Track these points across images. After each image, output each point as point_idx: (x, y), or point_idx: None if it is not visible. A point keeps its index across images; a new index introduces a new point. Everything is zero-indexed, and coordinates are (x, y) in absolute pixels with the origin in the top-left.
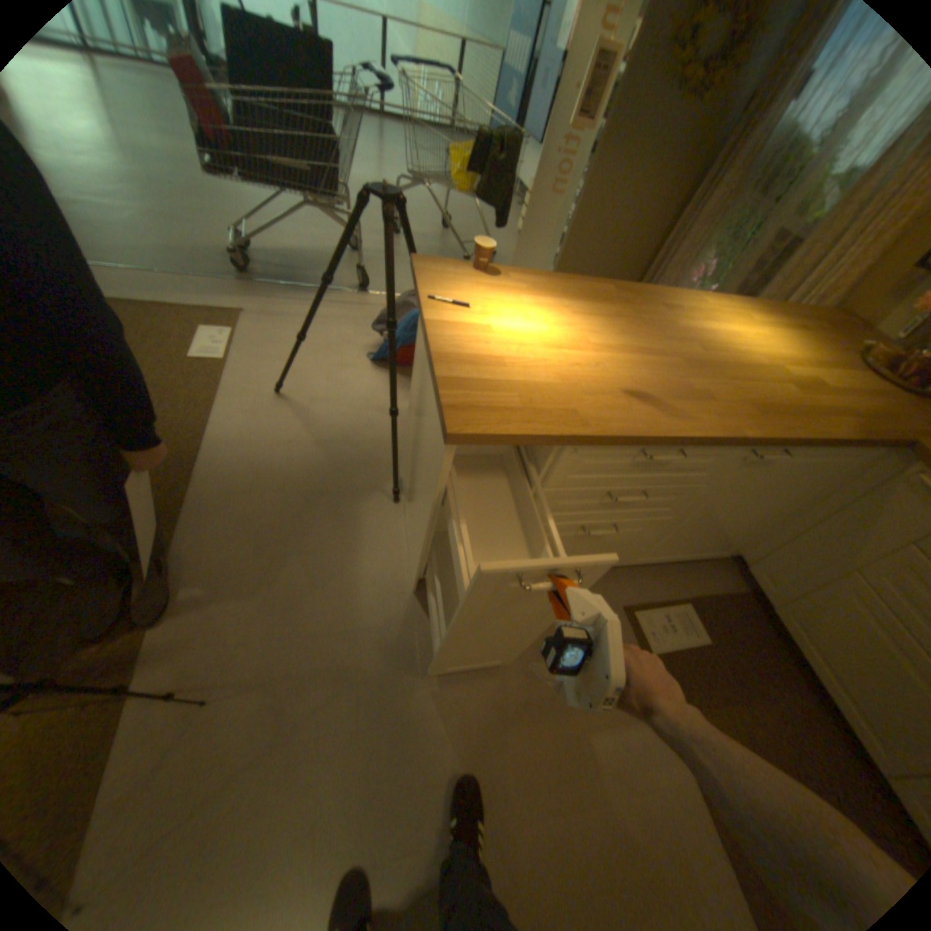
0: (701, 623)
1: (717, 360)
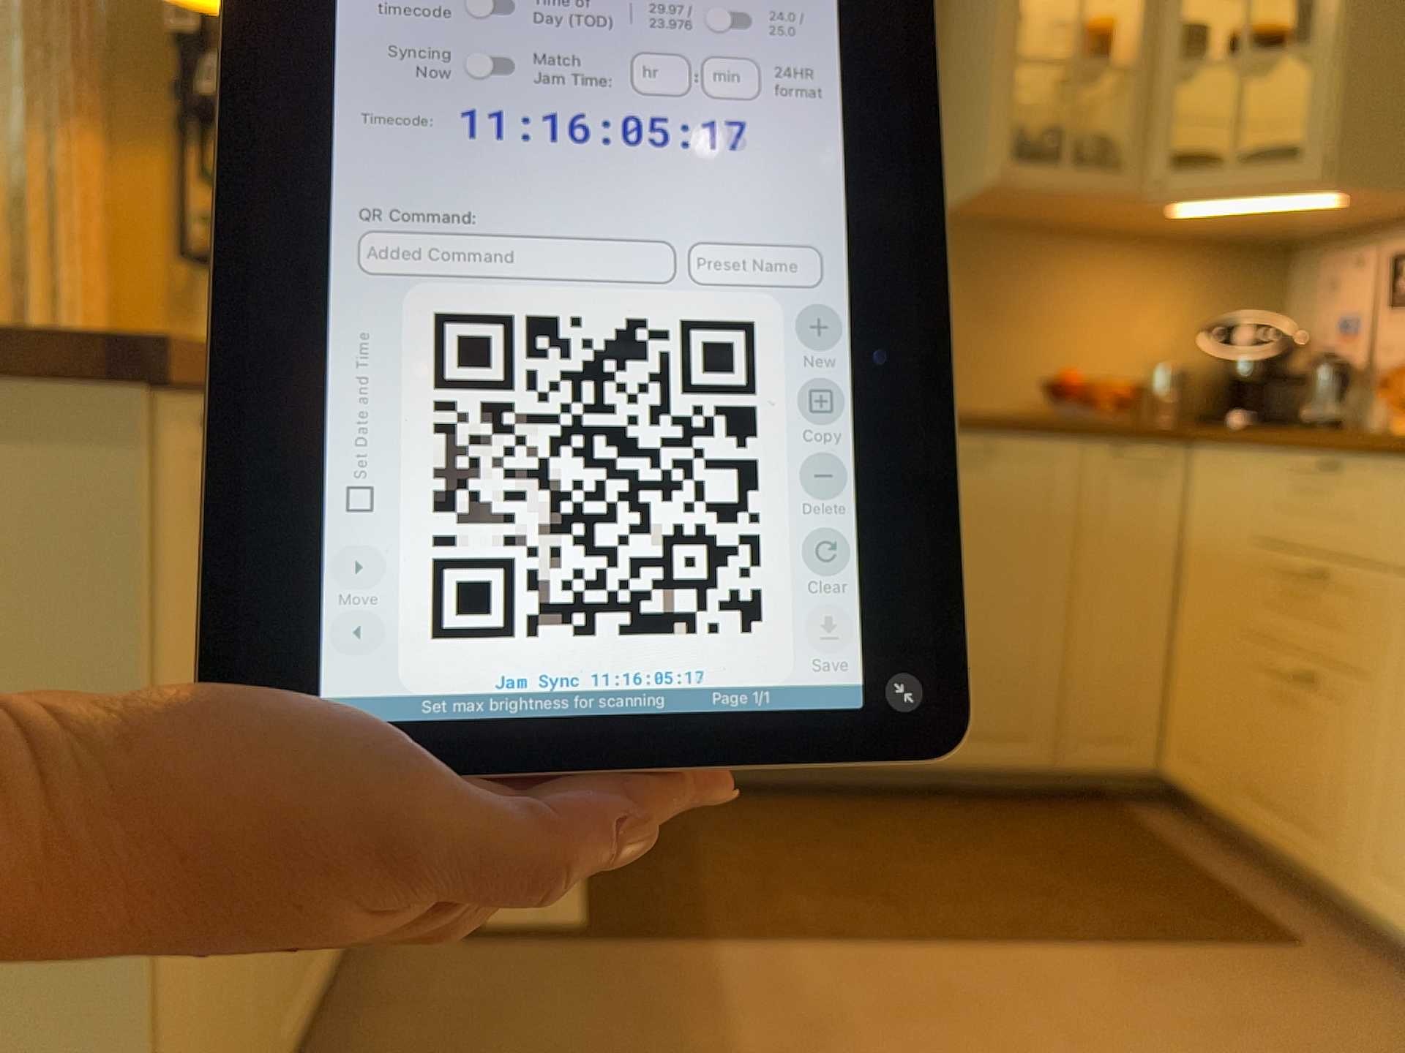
0: None
1: None
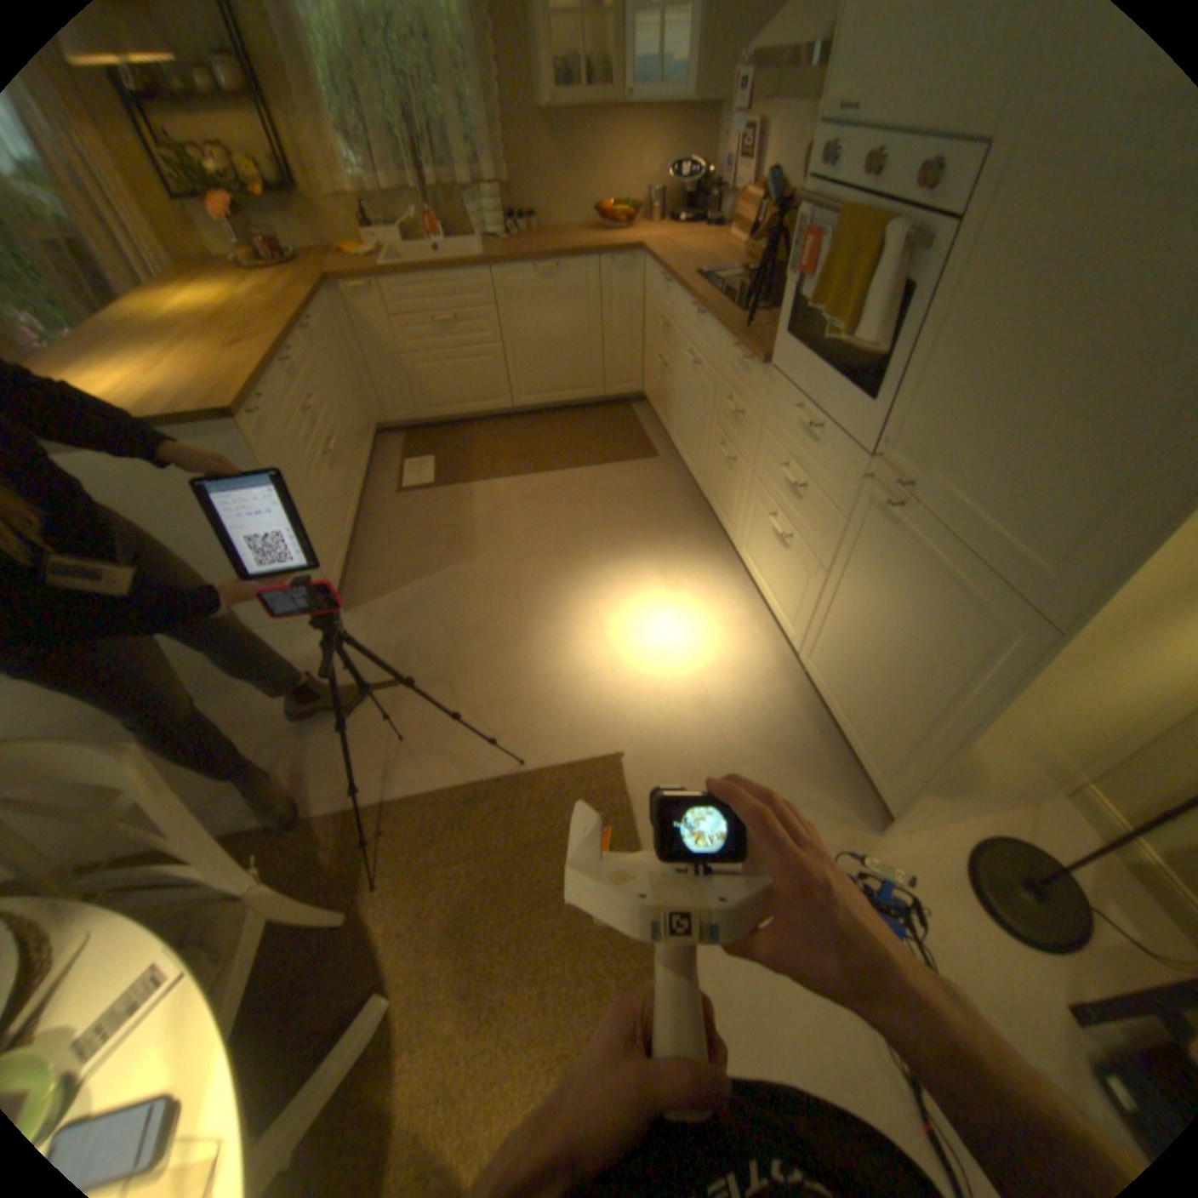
0: (417, 459)
1: (208, 316)
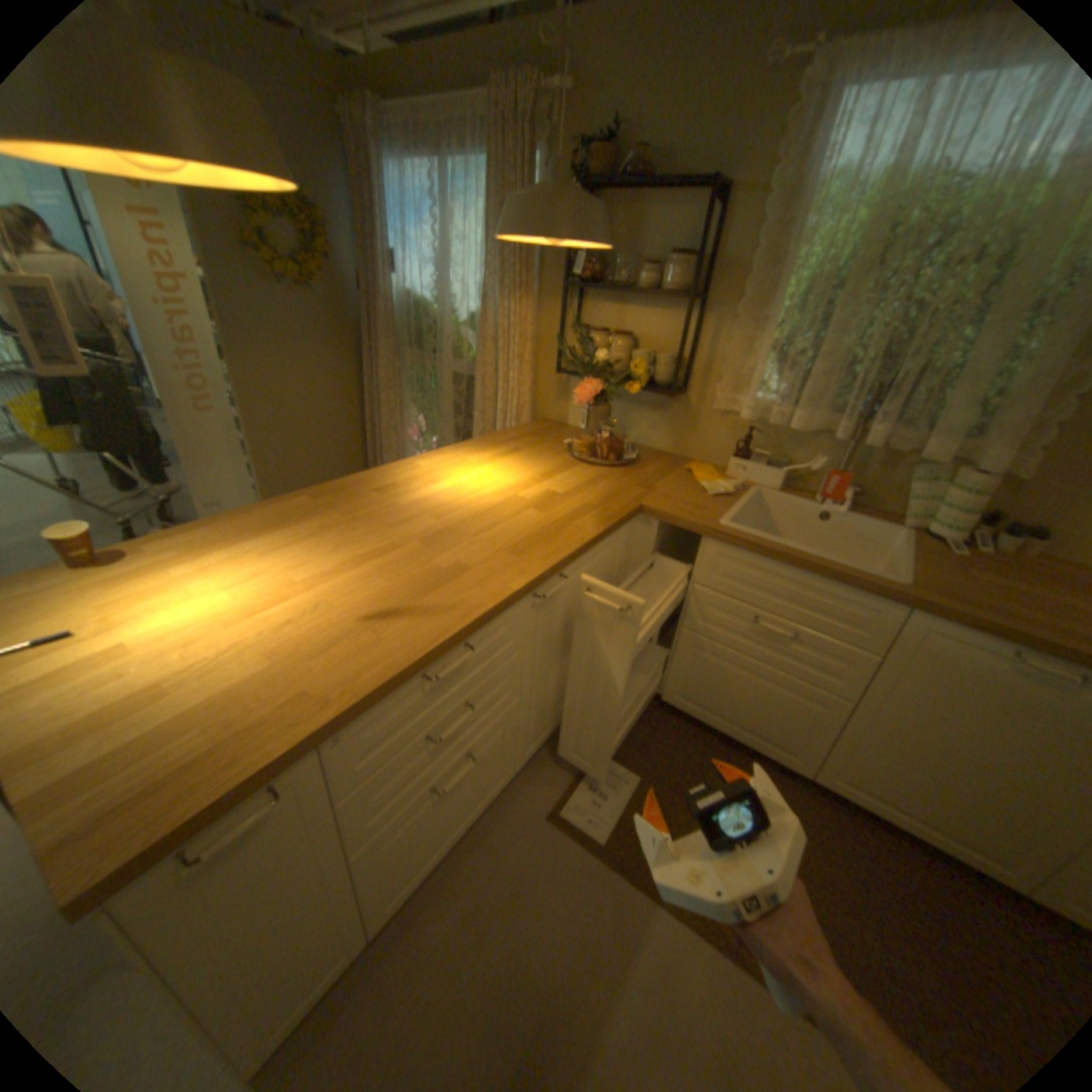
0: (619, 766)
1: (453, 522)
